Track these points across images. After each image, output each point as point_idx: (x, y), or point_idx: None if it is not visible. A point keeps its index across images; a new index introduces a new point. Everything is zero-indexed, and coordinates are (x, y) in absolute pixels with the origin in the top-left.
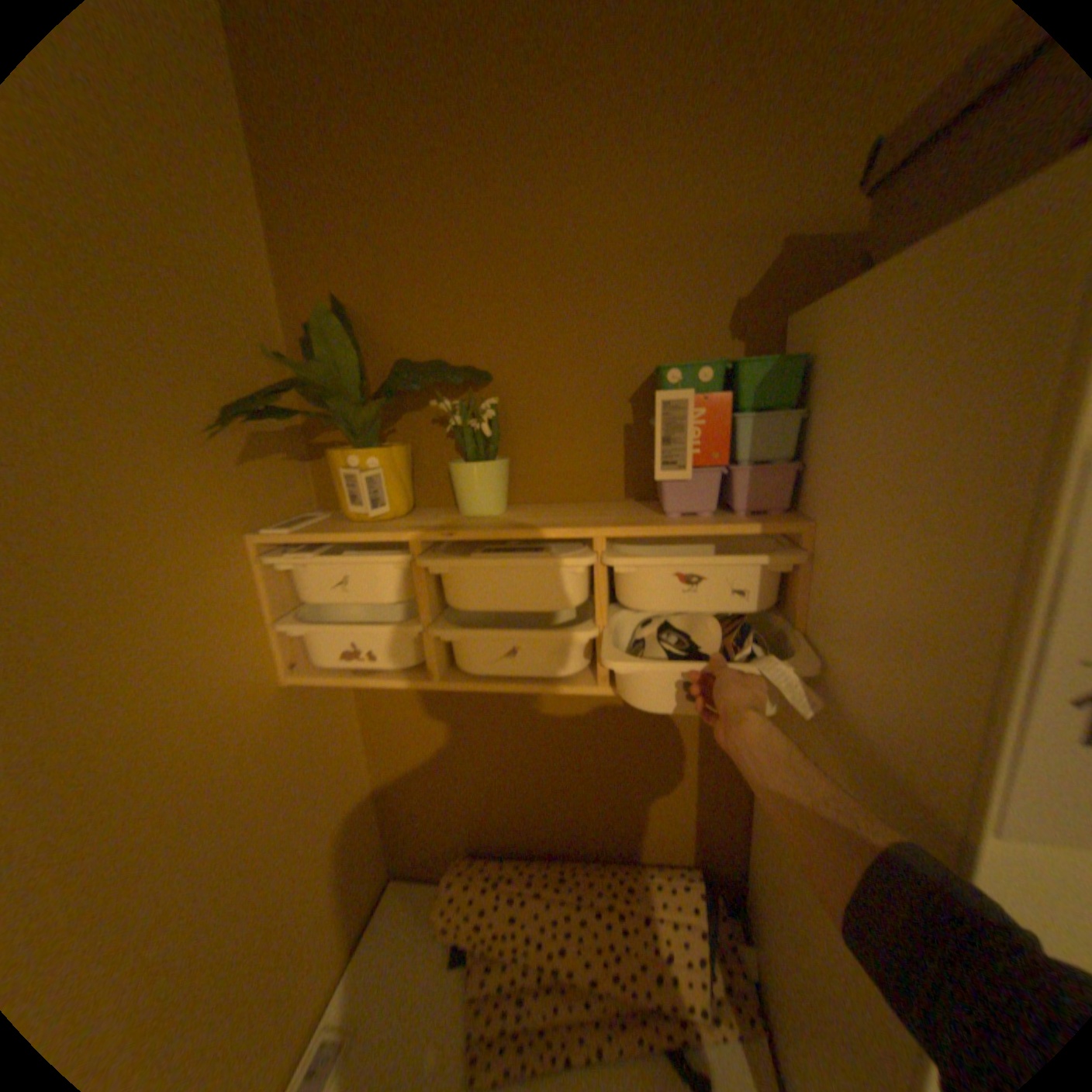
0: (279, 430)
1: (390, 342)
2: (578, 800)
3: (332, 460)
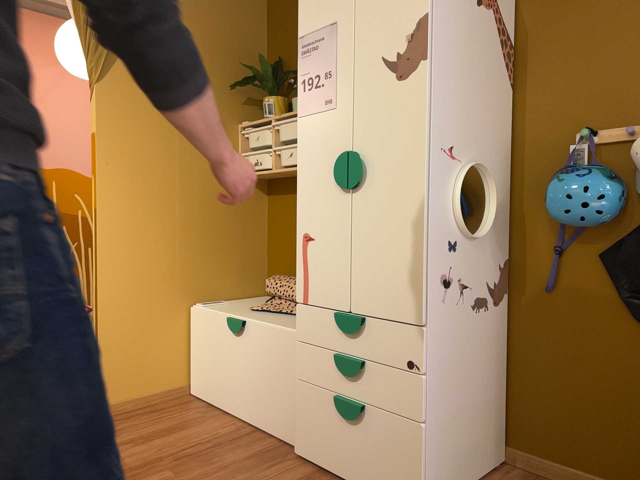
0: (257, 99)
1: (290, 69)
2: None
3: (263, 103)
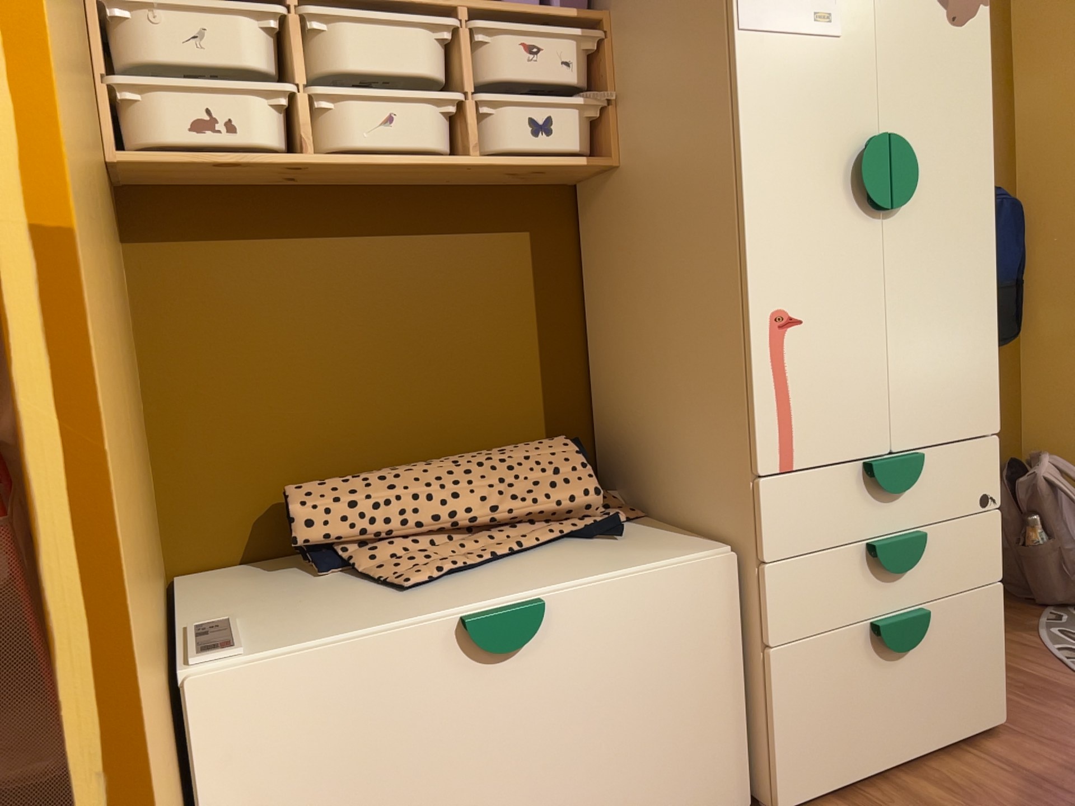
0: None
1: None
2: (427, 389)
3: None
